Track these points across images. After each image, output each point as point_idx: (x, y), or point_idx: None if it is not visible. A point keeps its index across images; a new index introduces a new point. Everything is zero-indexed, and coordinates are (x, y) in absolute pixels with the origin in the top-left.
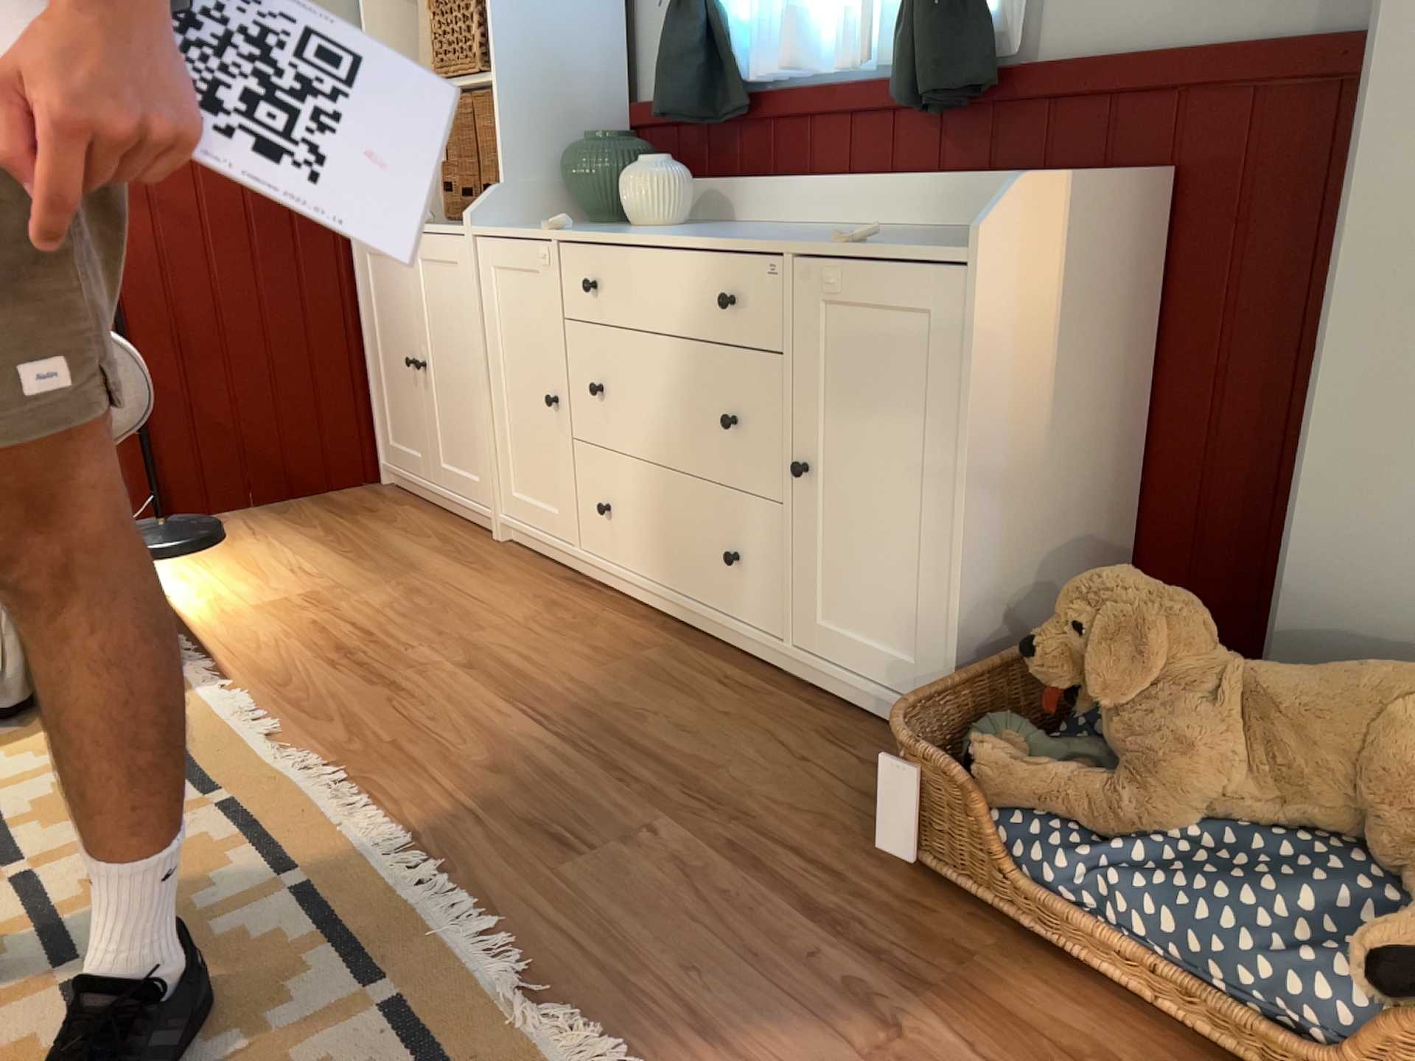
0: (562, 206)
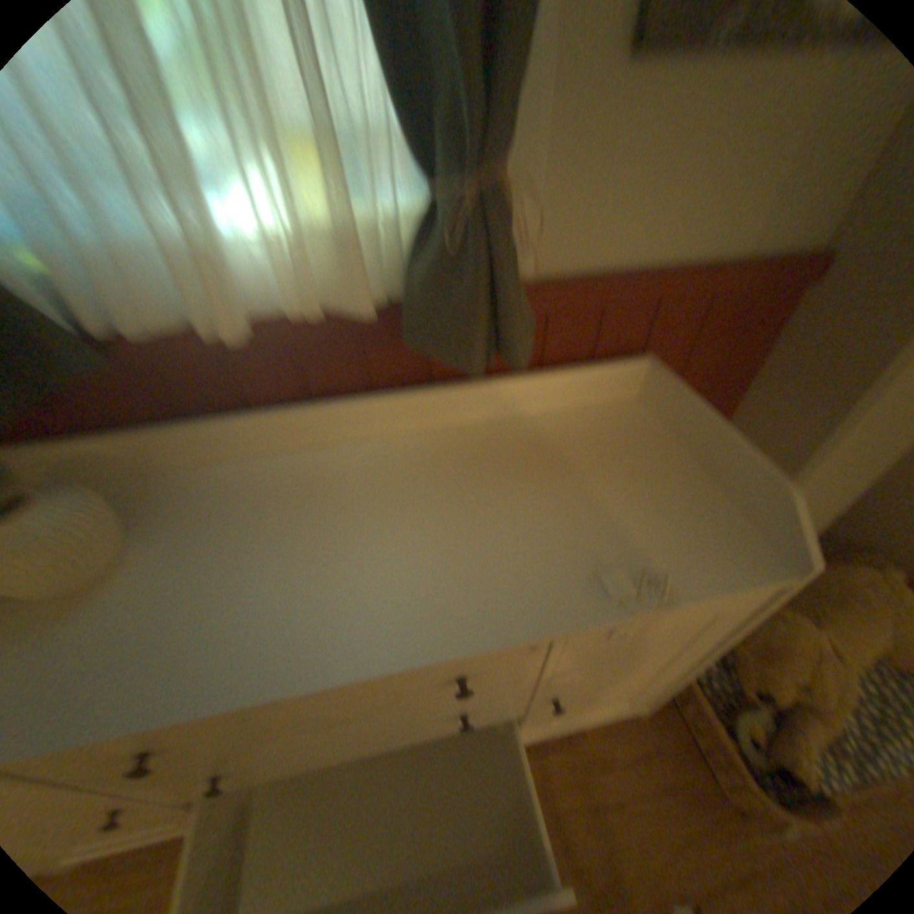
0: None
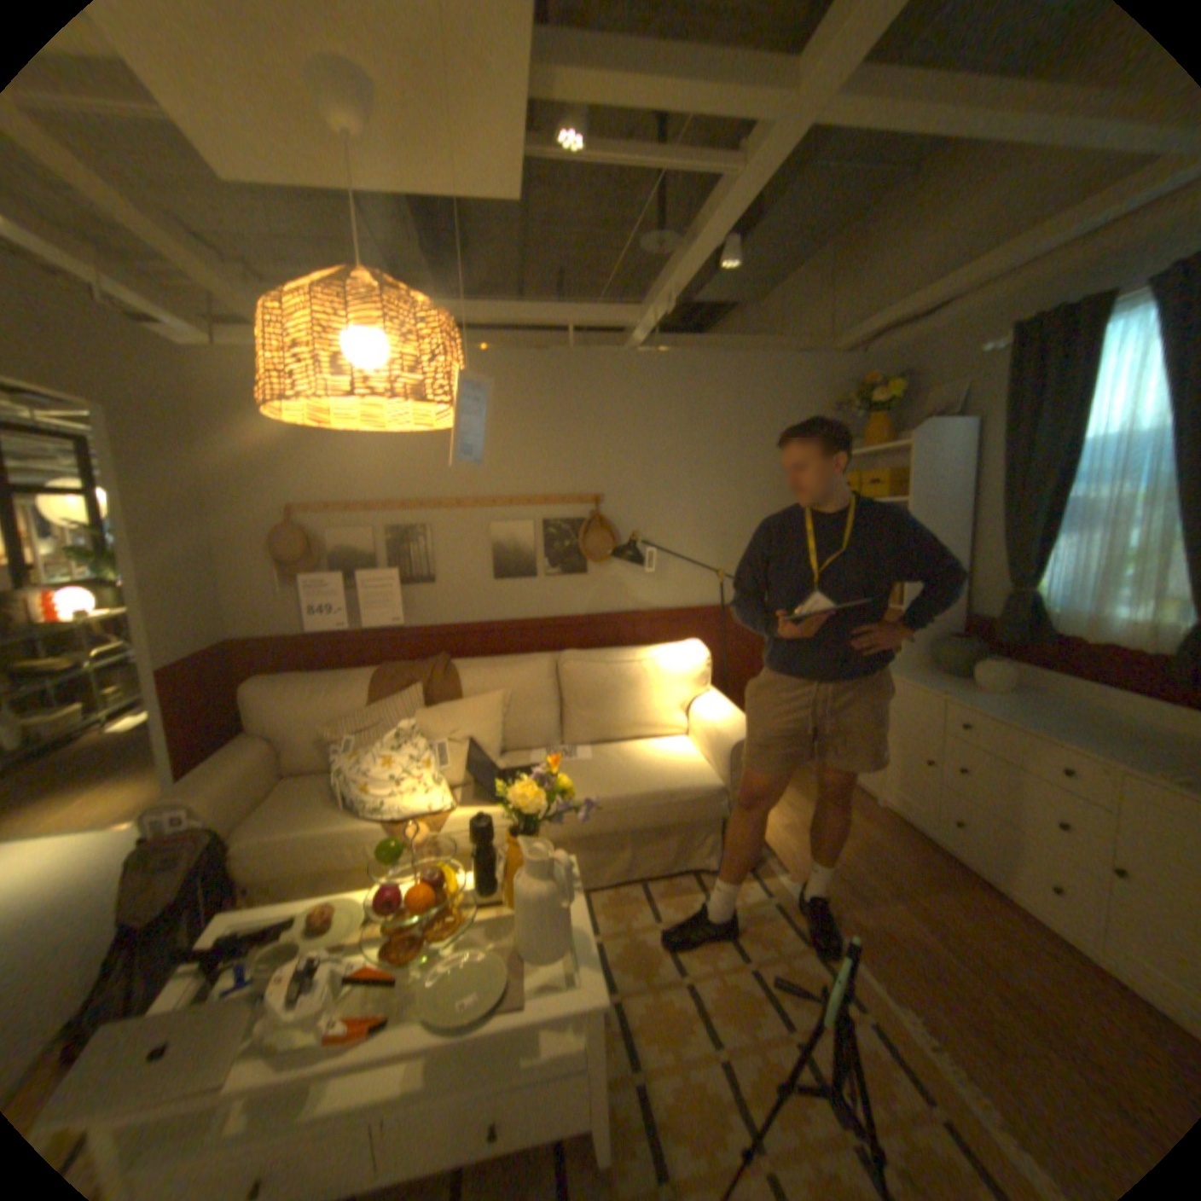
0: (929, 661)
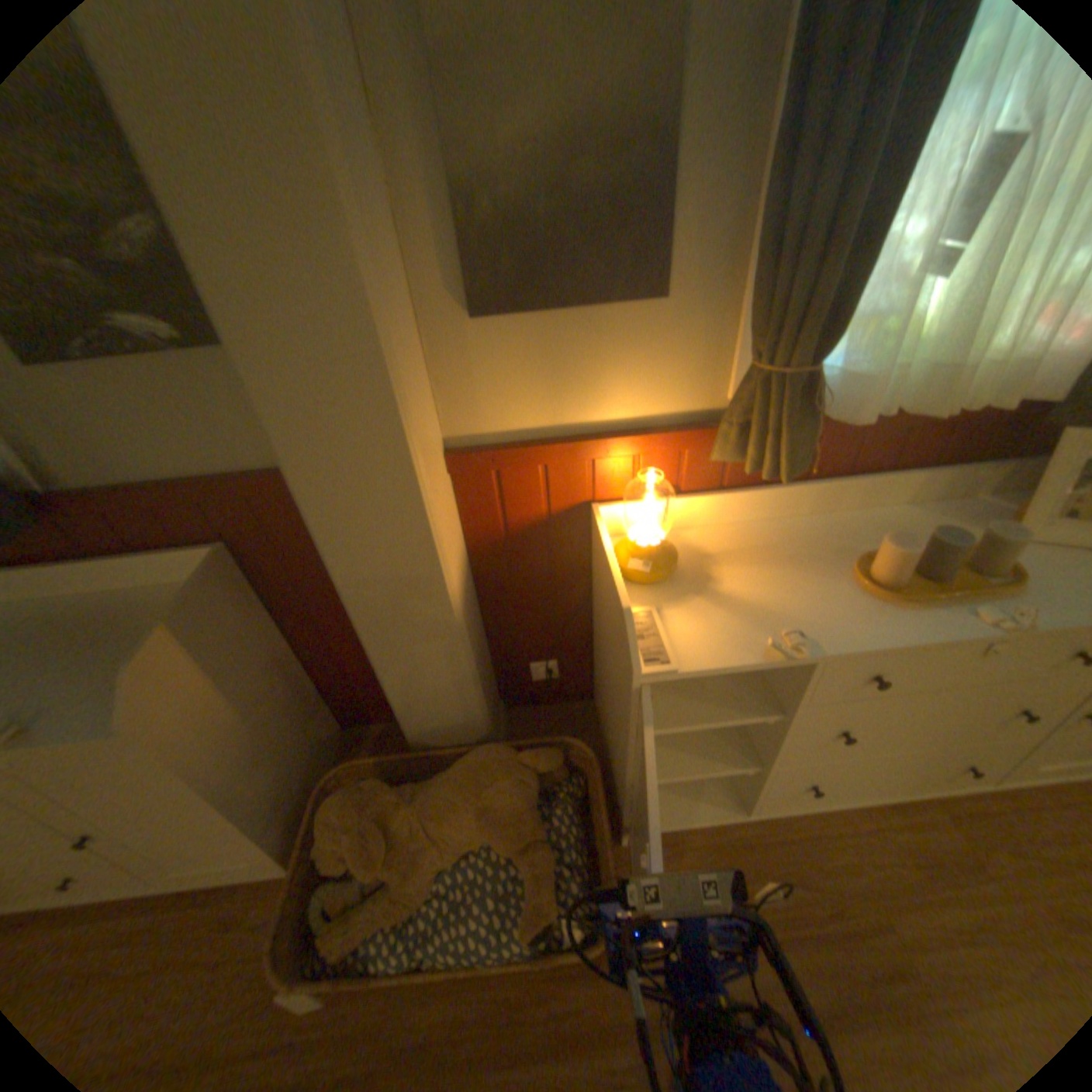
0: None
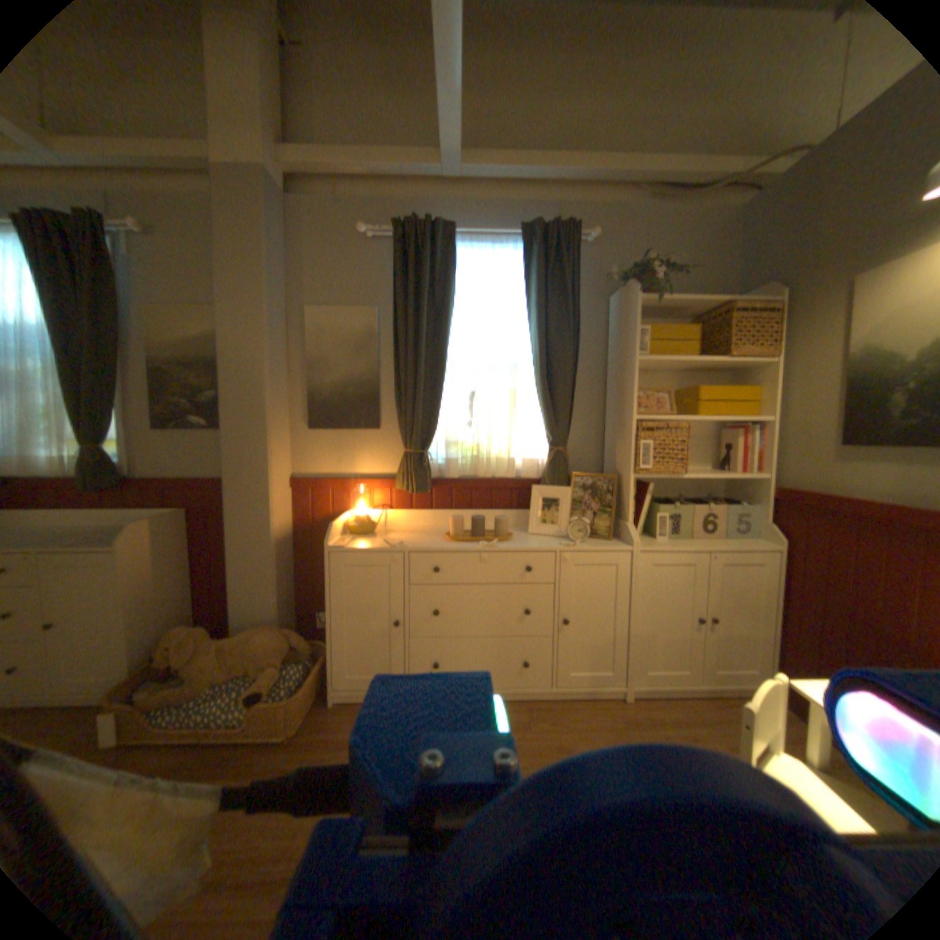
0: None
